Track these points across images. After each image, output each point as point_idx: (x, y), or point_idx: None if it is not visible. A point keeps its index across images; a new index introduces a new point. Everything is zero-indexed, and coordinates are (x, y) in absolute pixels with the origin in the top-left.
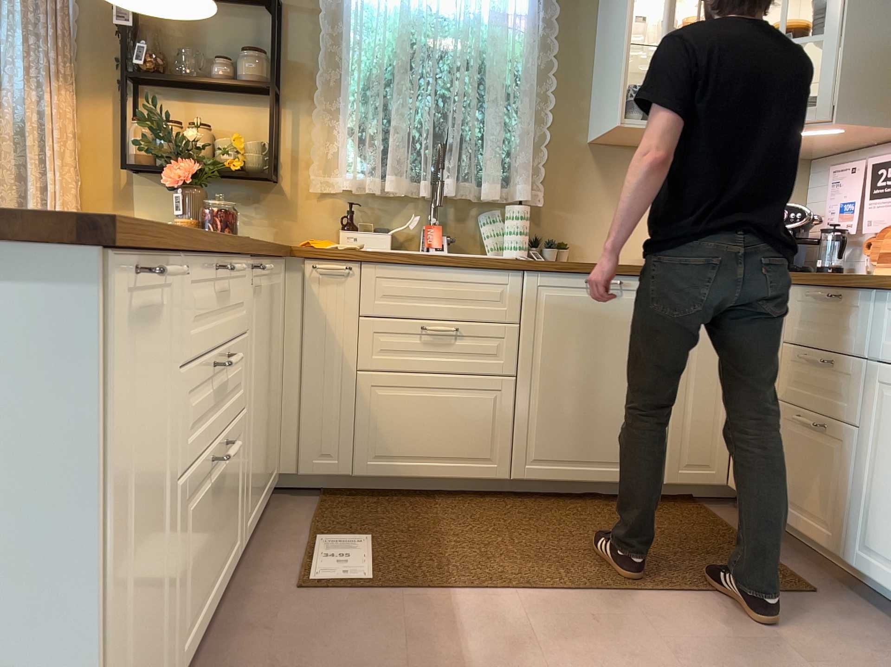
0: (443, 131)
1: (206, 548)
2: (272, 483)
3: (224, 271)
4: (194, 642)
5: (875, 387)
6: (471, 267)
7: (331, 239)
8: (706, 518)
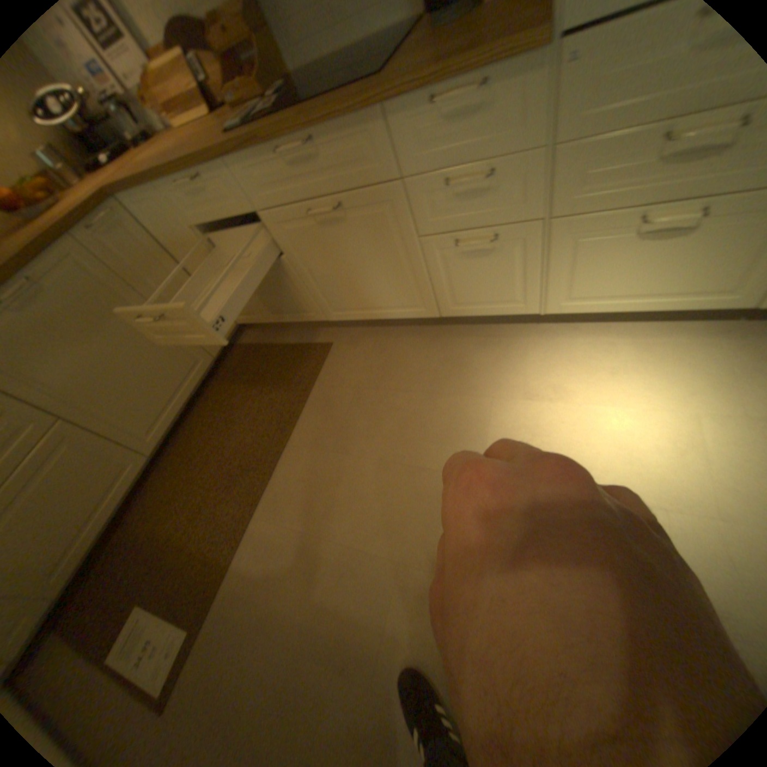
0: None
1: None
2: None
3: None
4: None
5: (275, 227)
6: None
7: None
8: (250, 350)
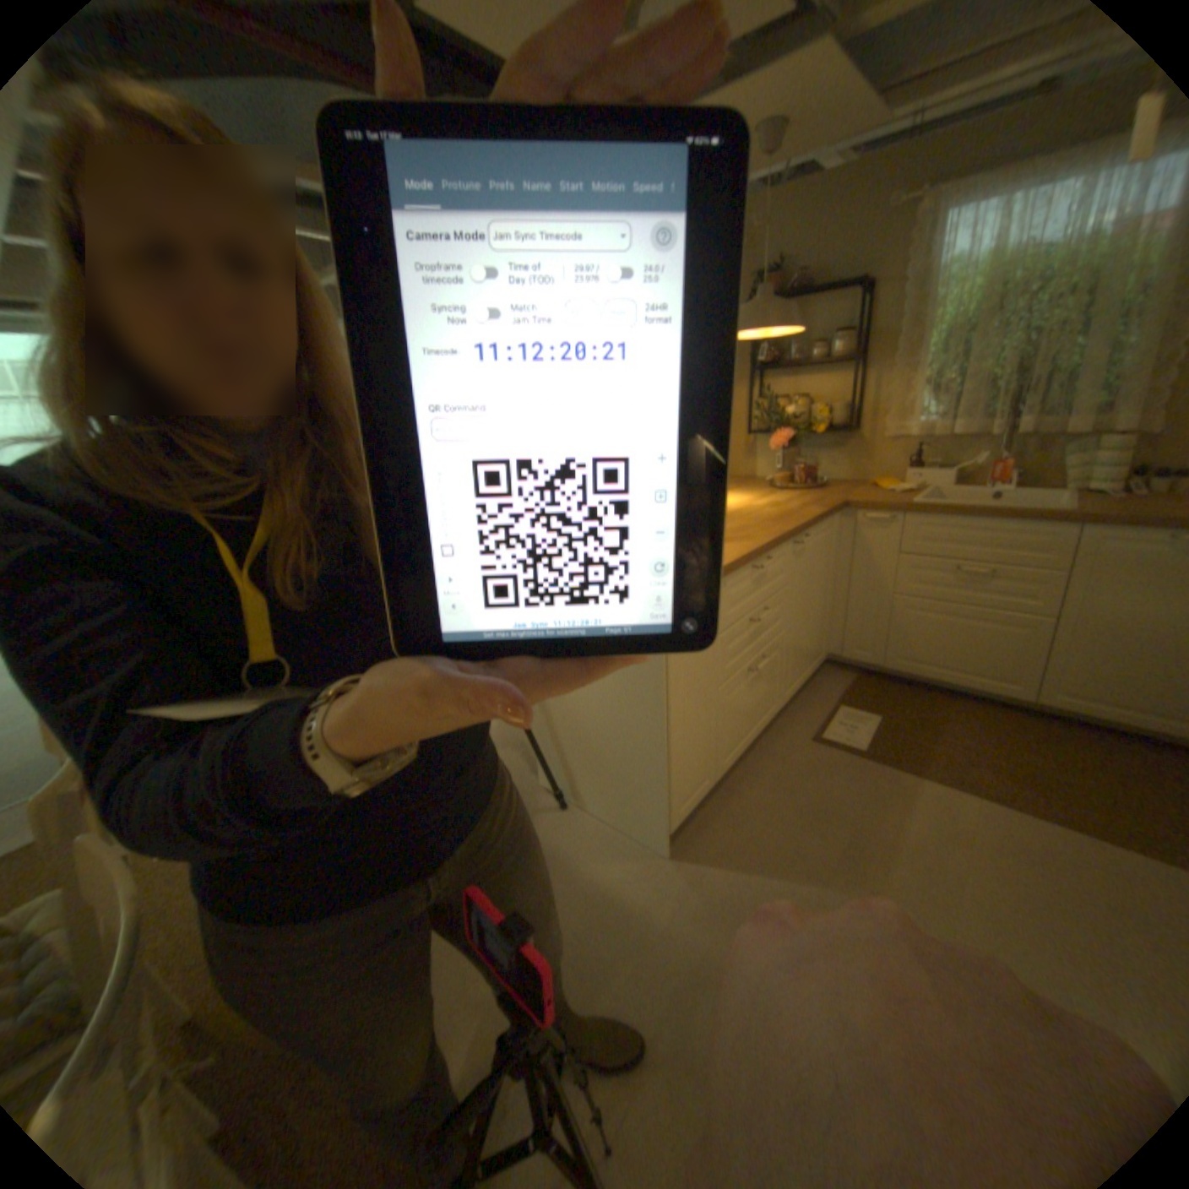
0: (1032, 364)
1: (749, 710)
2: (819, 662)
3: (761, 566)
4: (739, 756)
5: None
6: (1018, 518)
7: (901, 472)
8: None
